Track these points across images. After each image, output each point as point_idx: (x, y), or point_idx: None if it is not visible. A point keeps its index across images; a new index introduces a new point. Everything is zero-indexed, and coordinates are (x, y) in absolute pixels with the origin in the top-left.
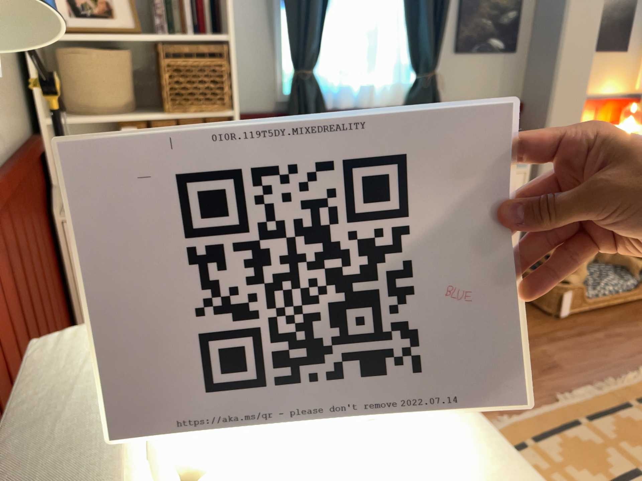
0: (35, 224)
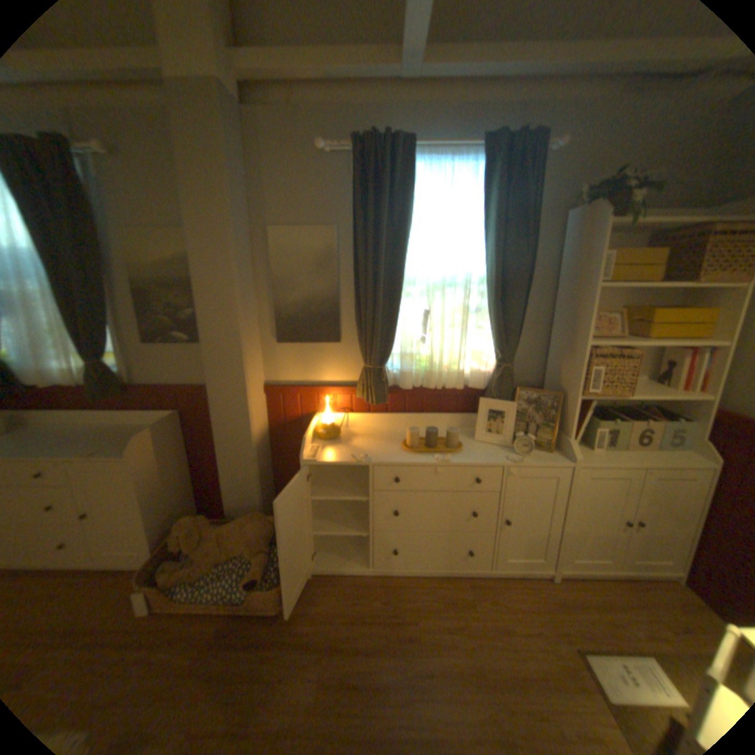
0: None
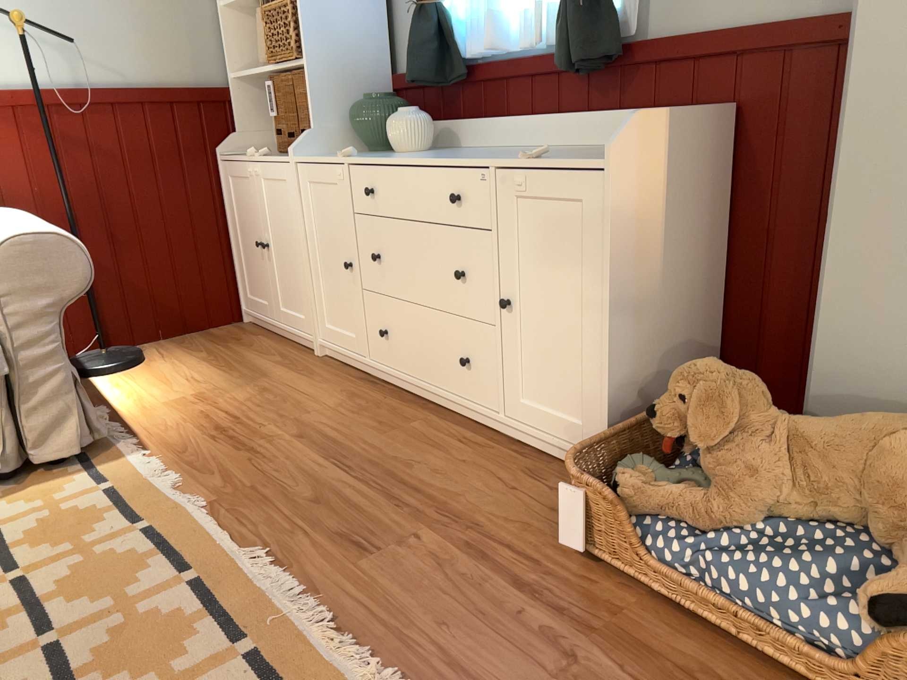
0: (168, 149)
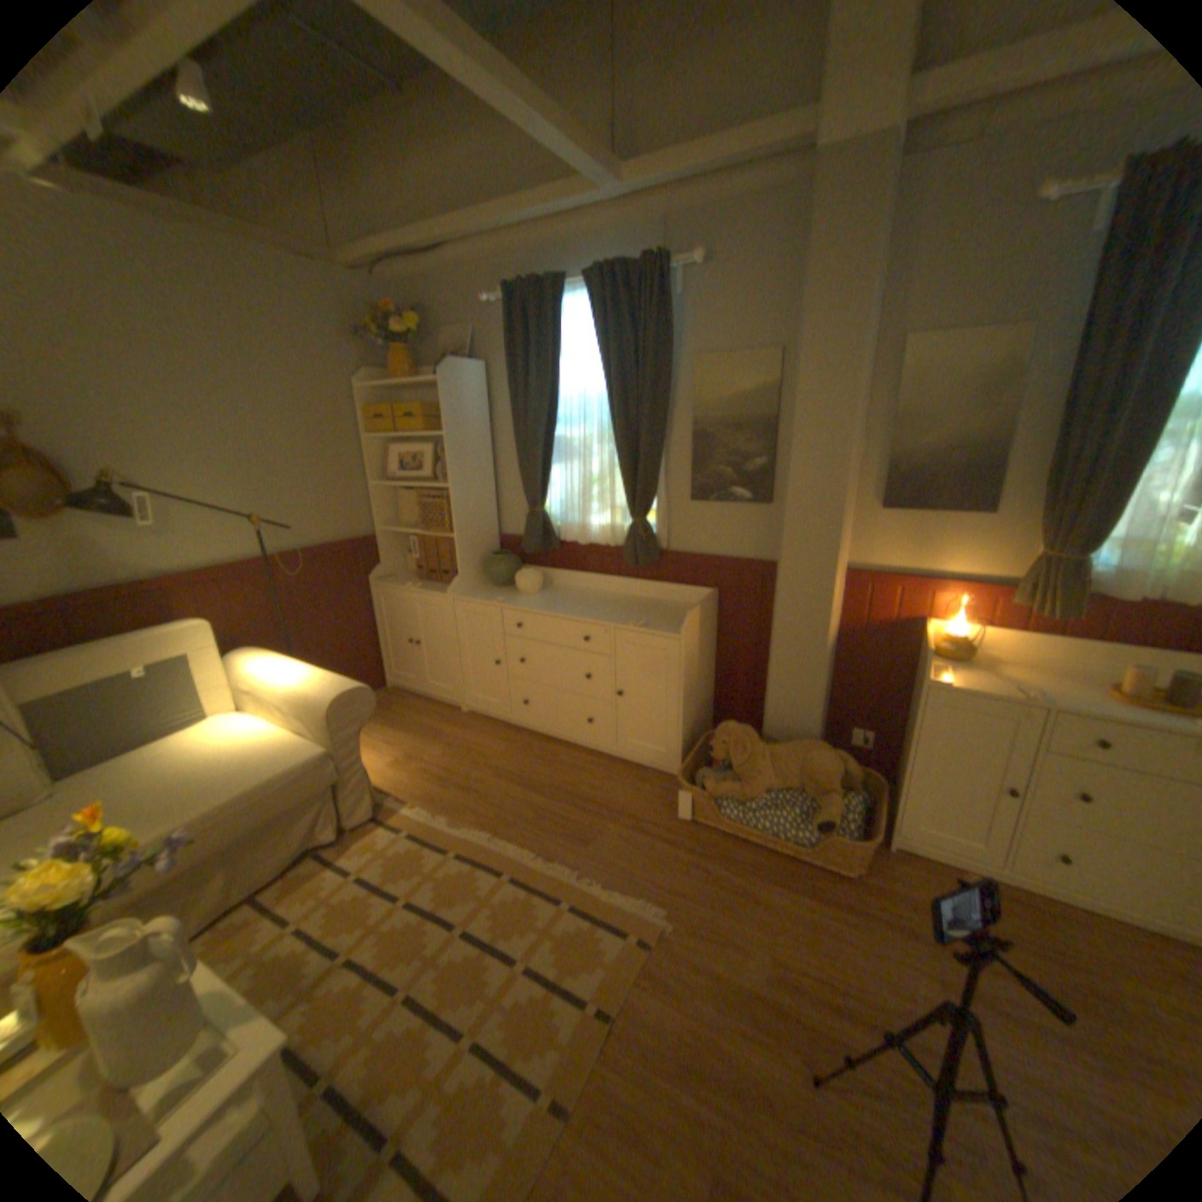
0: (336, 581)
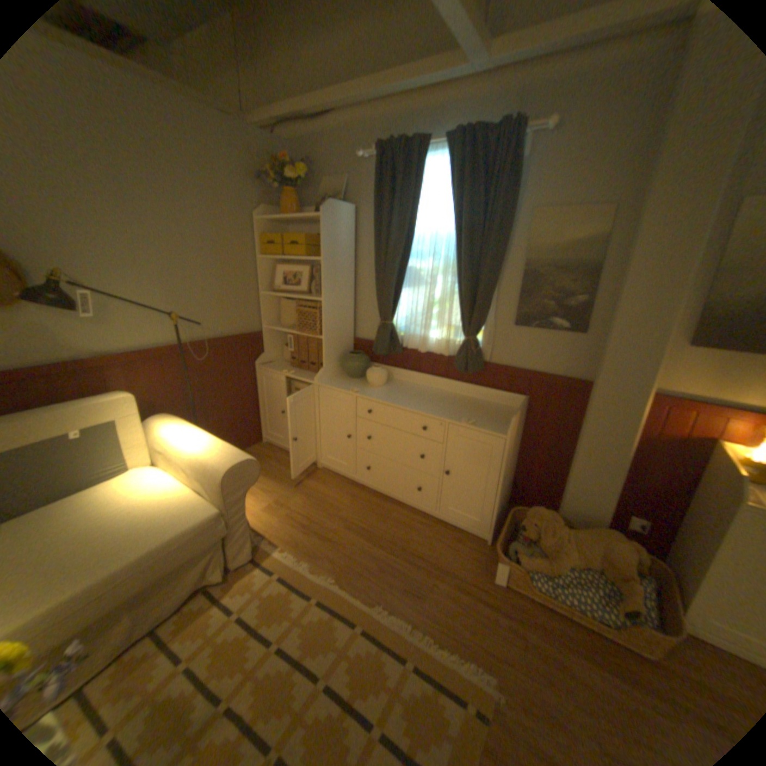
0: (232, 364)
